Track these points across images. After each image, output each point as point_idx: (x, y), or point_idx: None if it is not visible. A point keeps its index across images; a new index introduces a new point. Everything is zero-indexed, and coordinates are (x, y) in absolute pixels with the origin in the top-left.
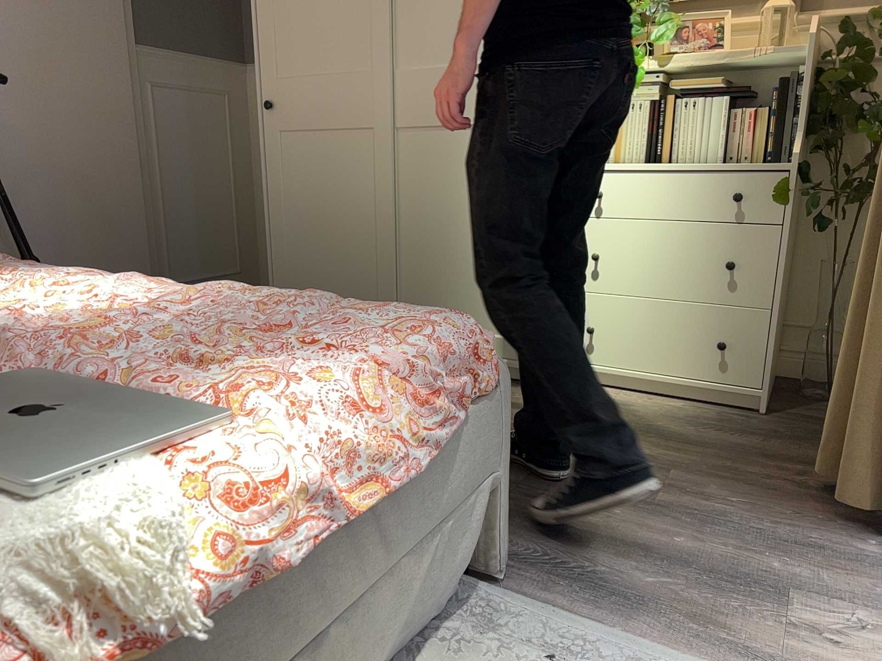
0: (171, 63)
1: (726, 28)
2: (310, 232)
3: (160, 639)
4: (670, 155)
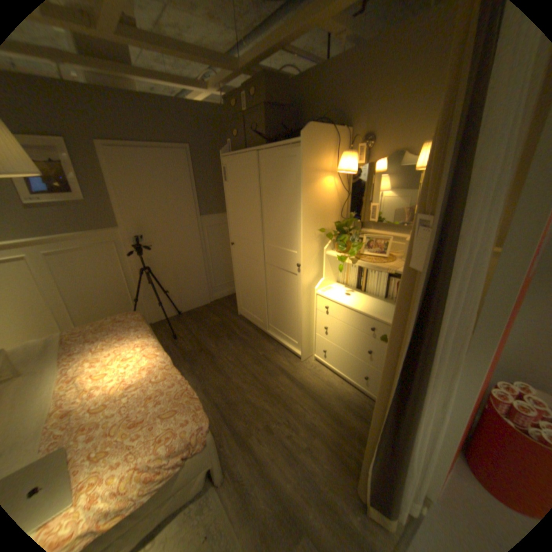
0: (212, 219)
1: (389, 245)
2: (245, 287)
3: None
4: (365, 289)
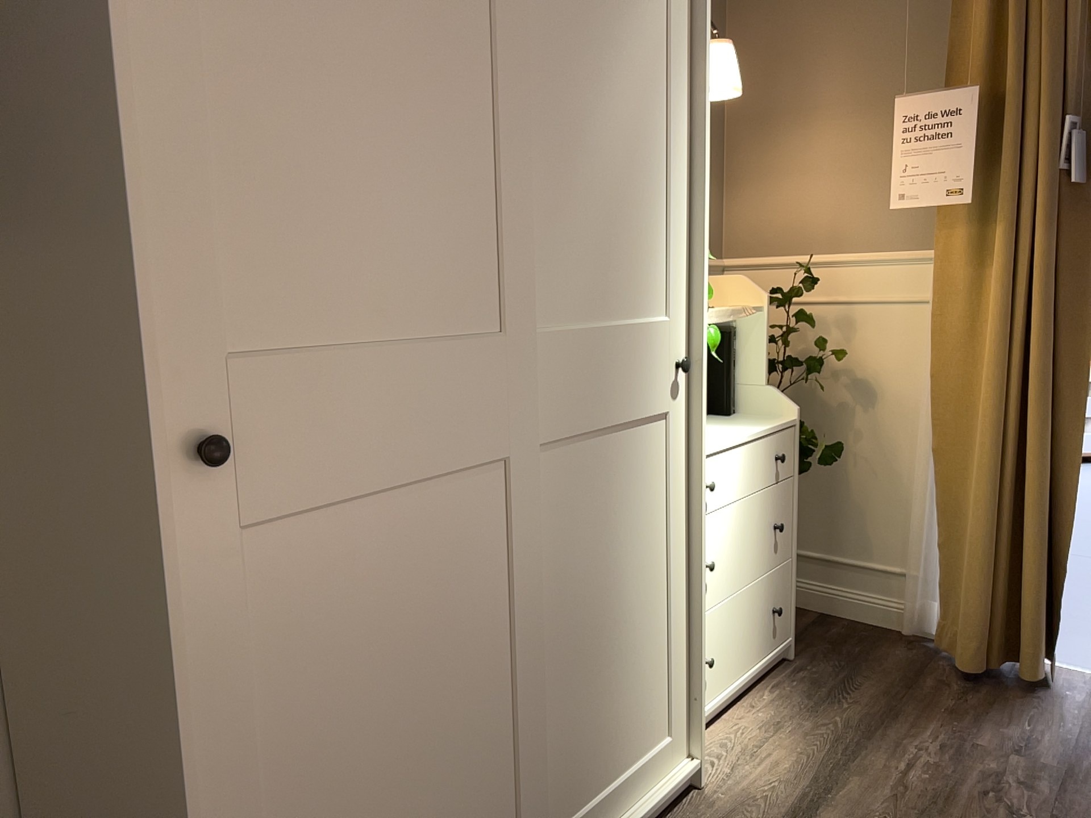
0: None
1: None
2: (351, 787)
3: None
4: None
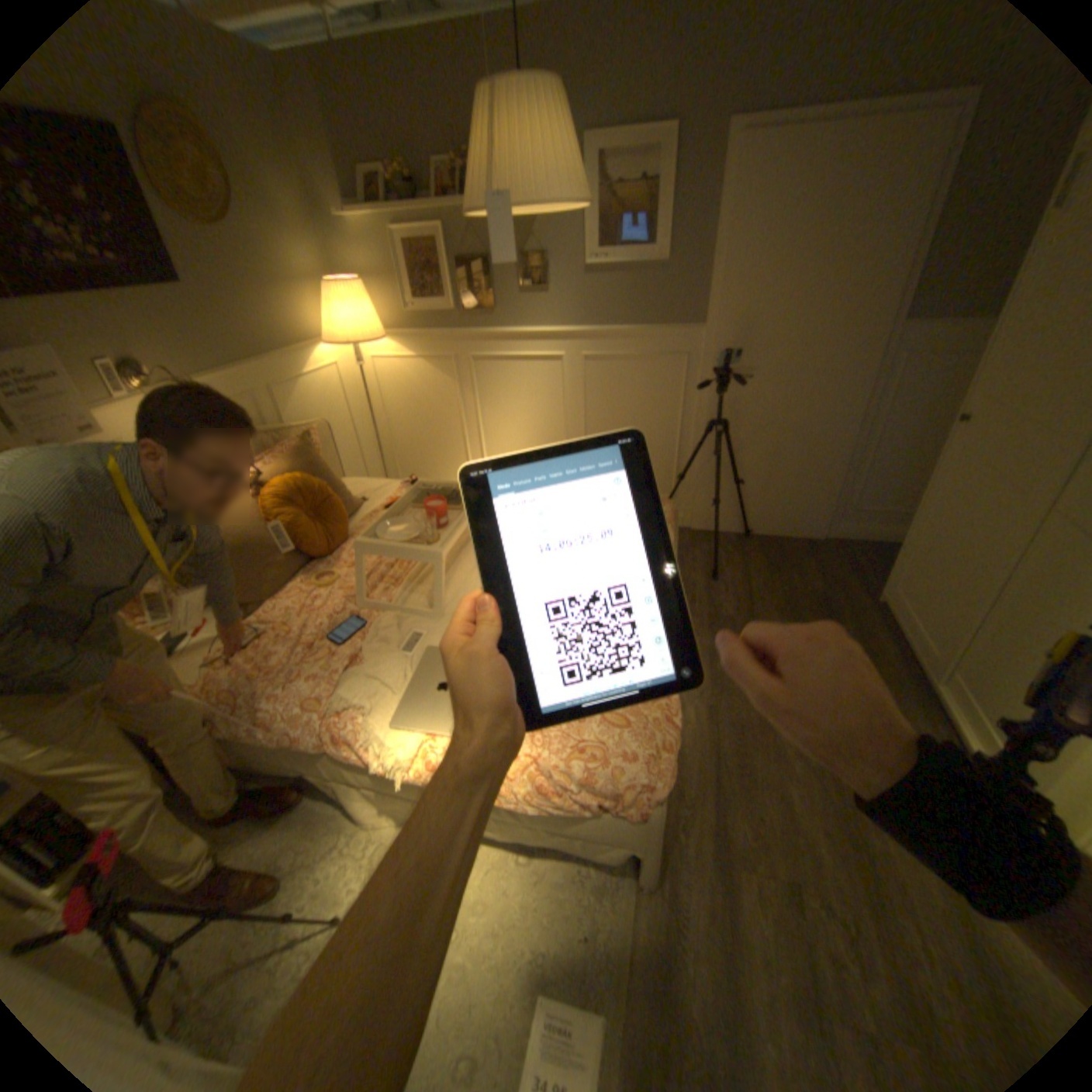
0: (941, 330)
1: None
2: (940, 545)
3: (410, 779)
4: None
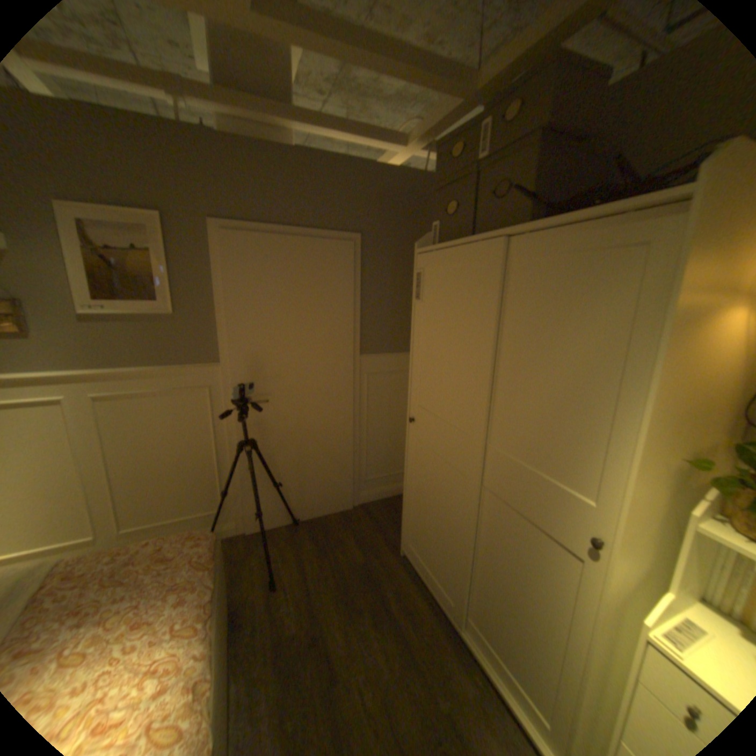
0: (380, 361)
1: None
2: (424, 511)
3: None
4: None
